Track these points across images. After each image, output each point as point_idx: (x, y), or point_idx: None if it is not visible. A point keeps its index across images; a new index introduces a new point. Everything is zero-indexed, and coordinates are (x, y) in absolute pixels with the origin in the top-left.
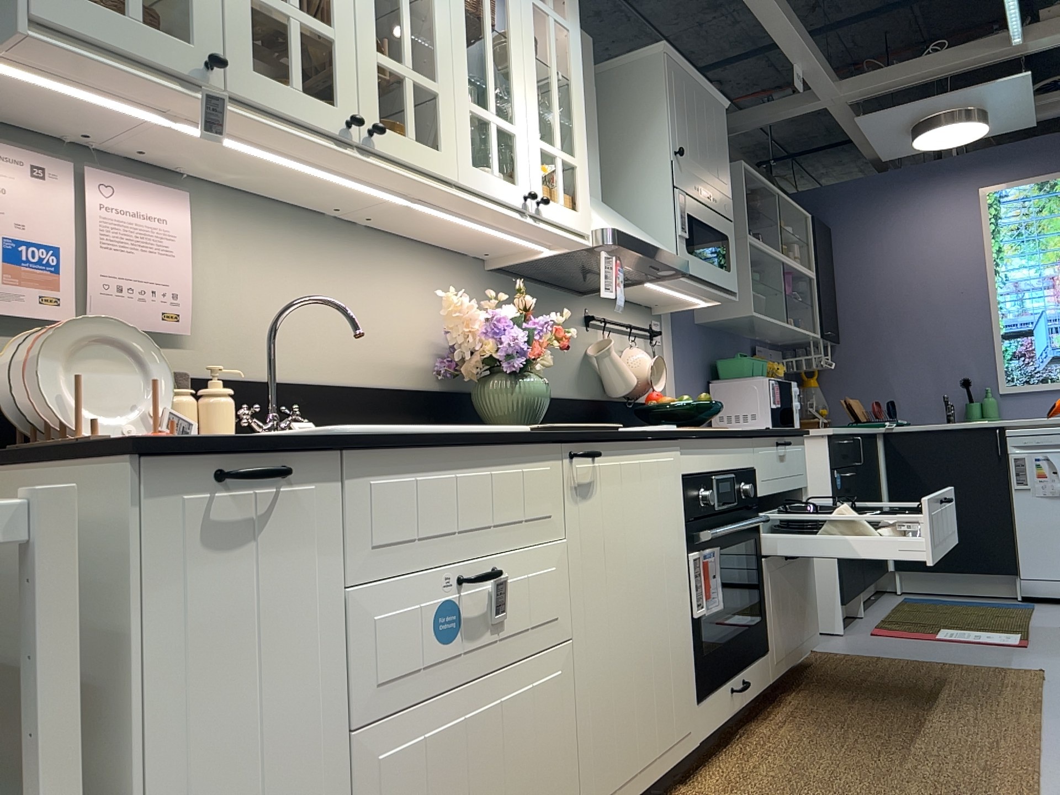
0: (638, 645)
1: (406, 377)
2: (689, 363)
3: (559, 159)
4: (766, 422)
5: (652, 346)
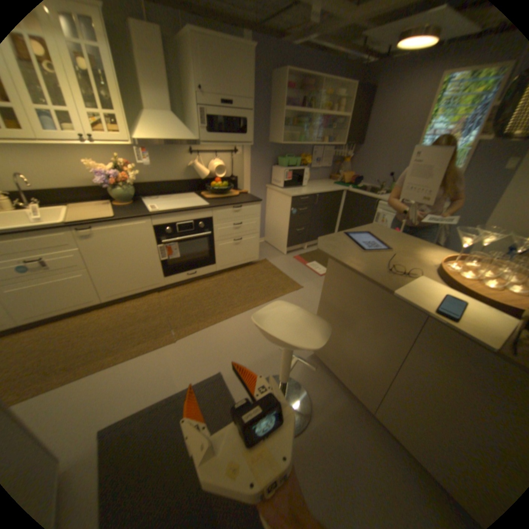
0: (126, 267)
1: (92, 182)
2: (260, 159)
3: (102, 114)
4: (283, 184)
5: (234, 155)
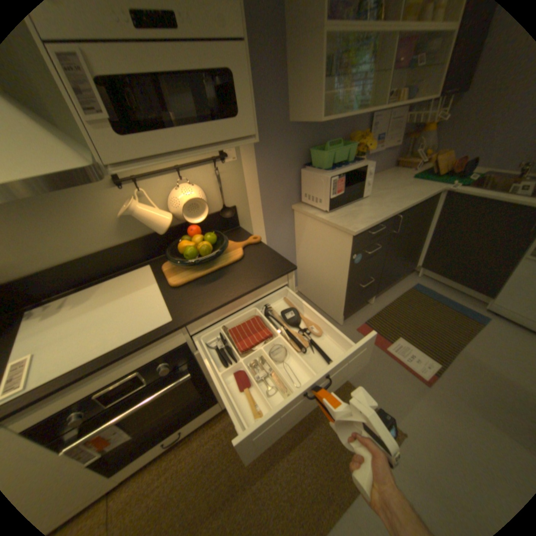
0: None
1: None
2: (274, 161)
3: None
4: (327, 205)
5: (220, 167)
